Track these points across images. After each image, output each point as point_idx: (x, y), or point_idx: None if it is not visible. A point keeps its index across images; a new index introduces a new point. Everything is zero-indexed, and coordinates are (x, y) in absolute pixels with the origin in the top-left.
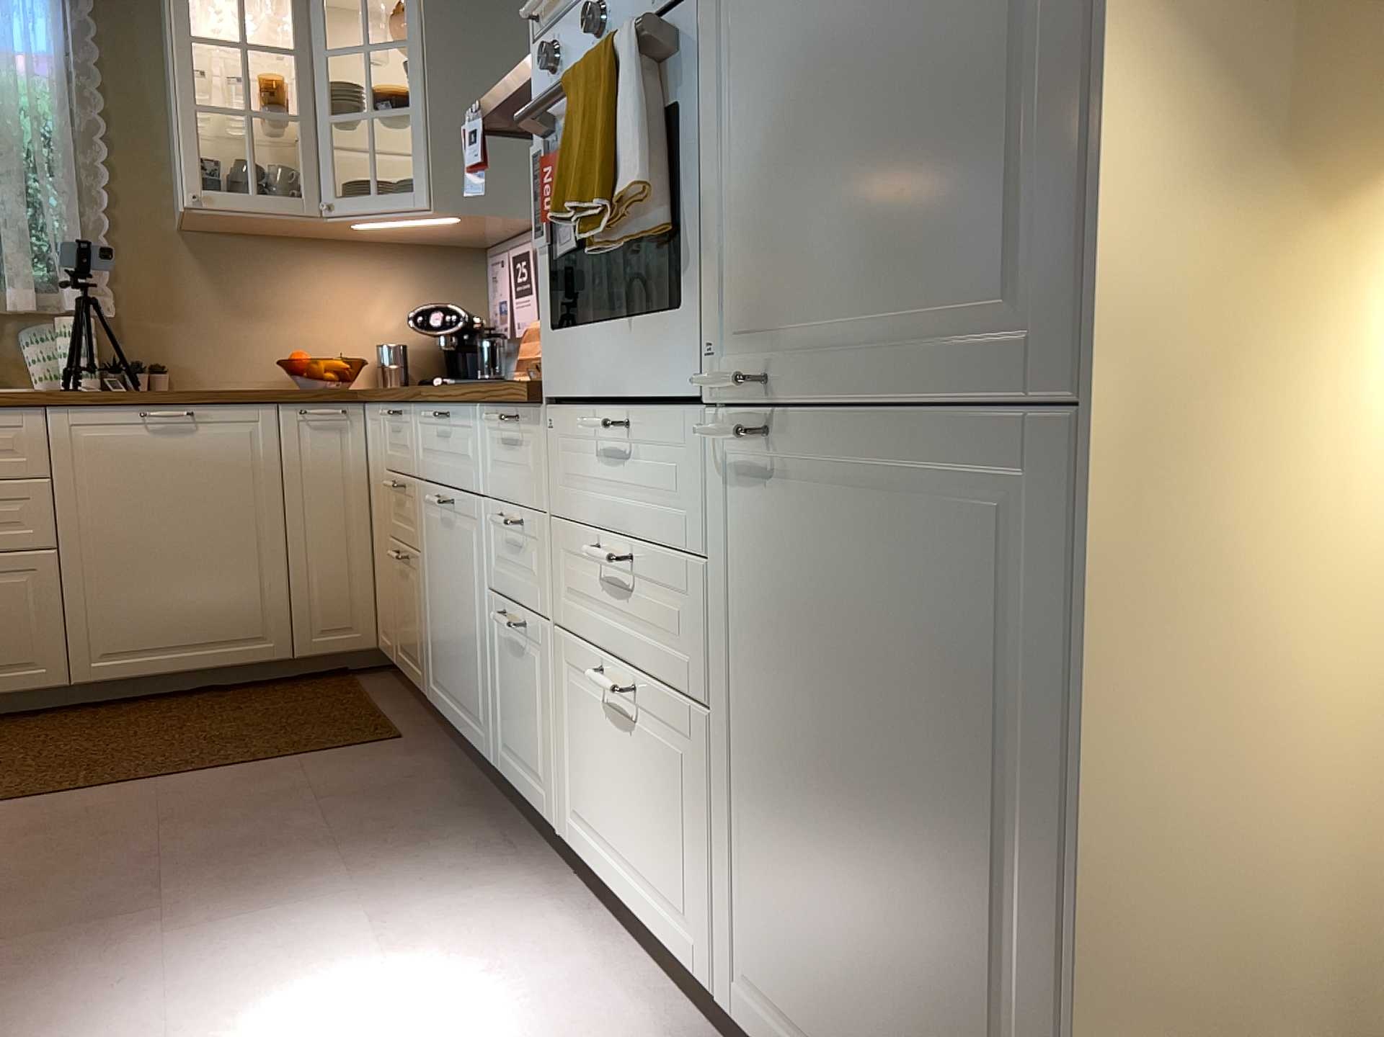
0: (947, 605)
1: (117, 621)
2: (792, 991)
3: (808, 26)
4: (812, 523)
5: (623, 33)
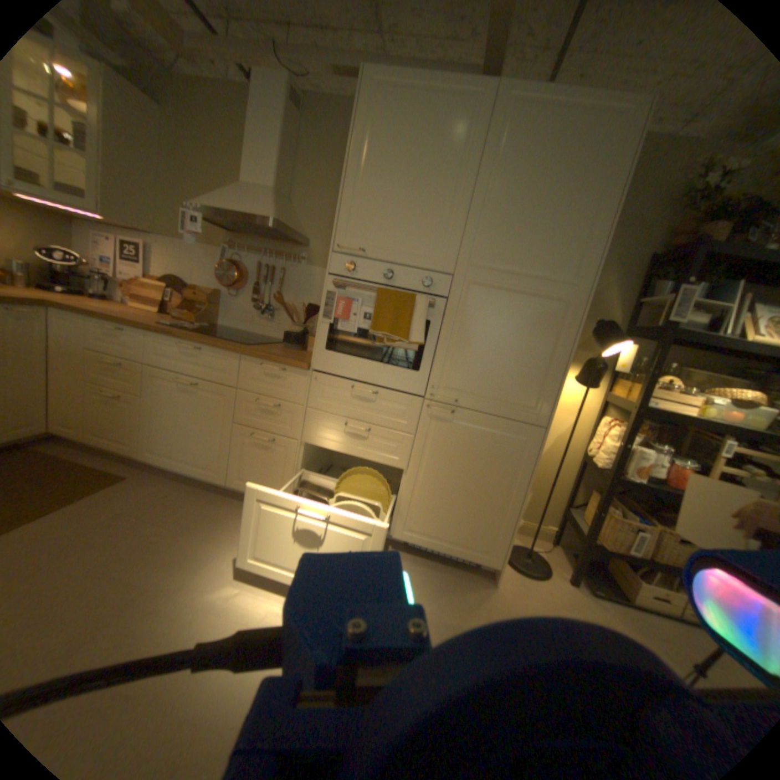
0: (500, 452)
1: None
2: (426, 527)
3: (486, 331)
4: (460, 432)
5: (419, 297)
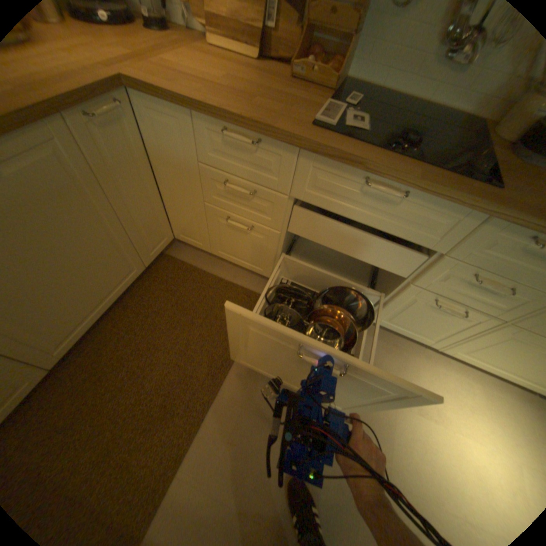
0: None
1: (51, 329)
2: None
3: None
4: None
5: None
